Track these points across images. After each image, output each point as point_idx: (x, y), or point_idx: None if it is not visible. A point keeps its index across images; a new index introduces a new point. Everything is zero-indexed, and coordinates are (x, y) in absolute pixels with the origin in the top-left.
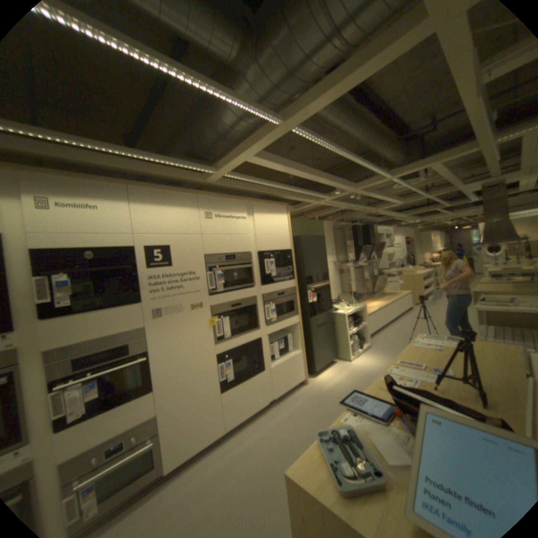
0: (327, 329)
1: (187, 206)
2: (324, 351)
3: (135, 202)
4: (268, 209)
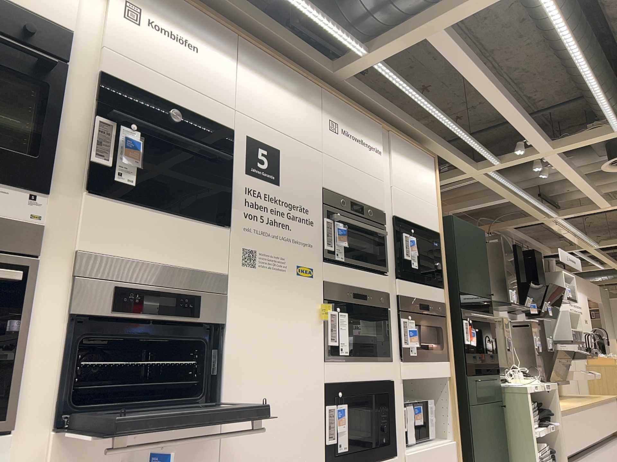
0: (493, 413)
1: (308, 100)
2: (490, 460)
3: (246, 63)
4: (409, 152)
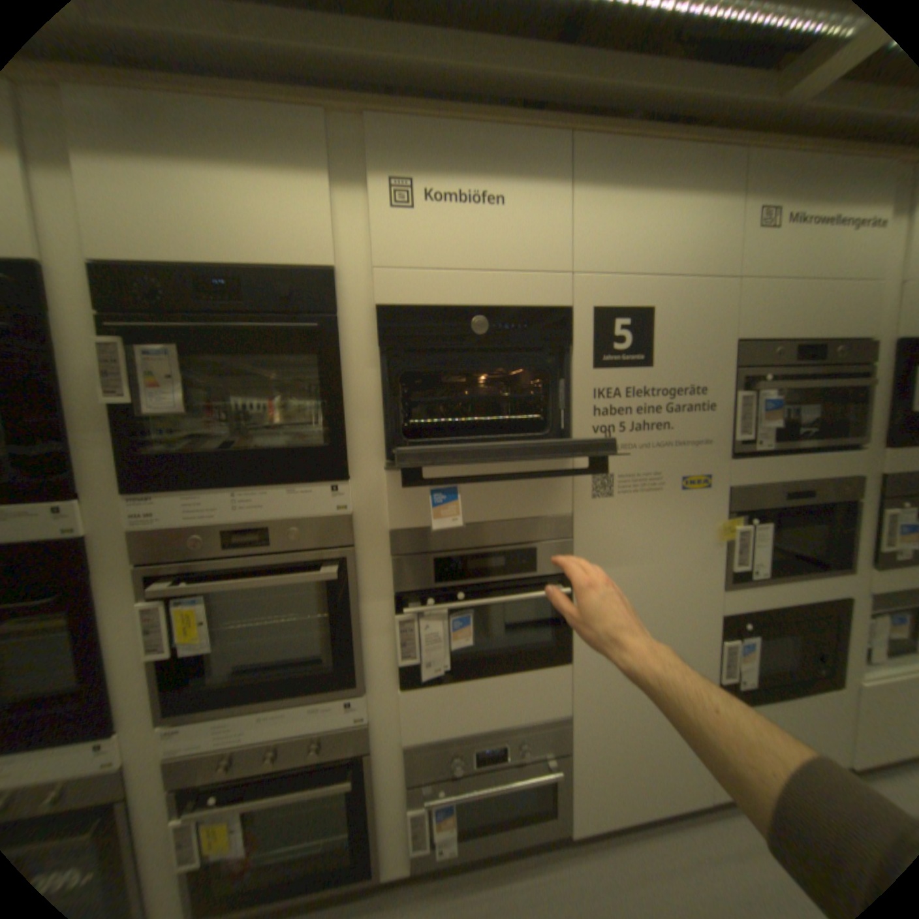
0: None
1: (716, 188)
2: None
3: (588, 179)
4: None
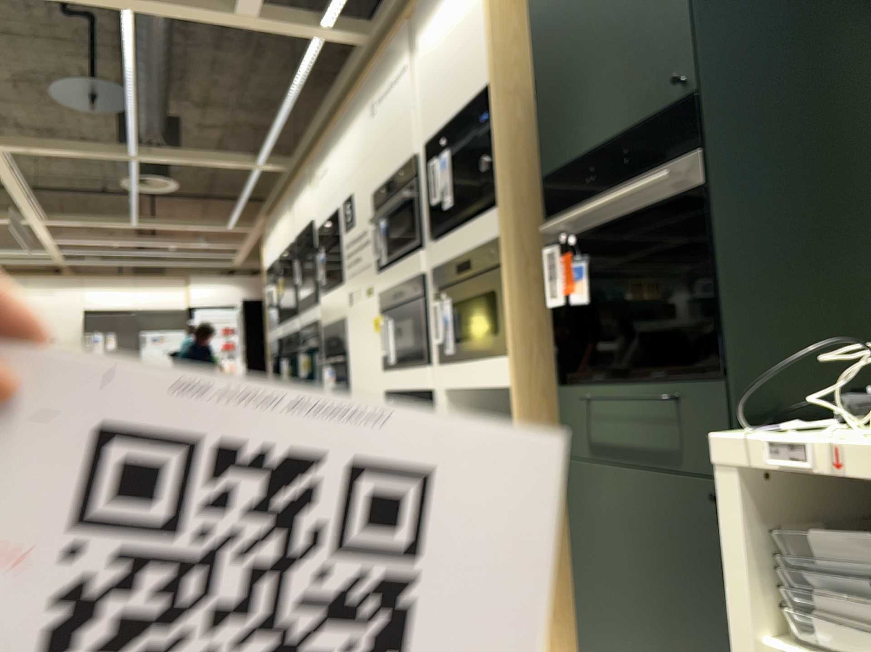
0: (690, 513)
1: (359, 112)
2: (652, 634)
3: (338, 142)
4: None
